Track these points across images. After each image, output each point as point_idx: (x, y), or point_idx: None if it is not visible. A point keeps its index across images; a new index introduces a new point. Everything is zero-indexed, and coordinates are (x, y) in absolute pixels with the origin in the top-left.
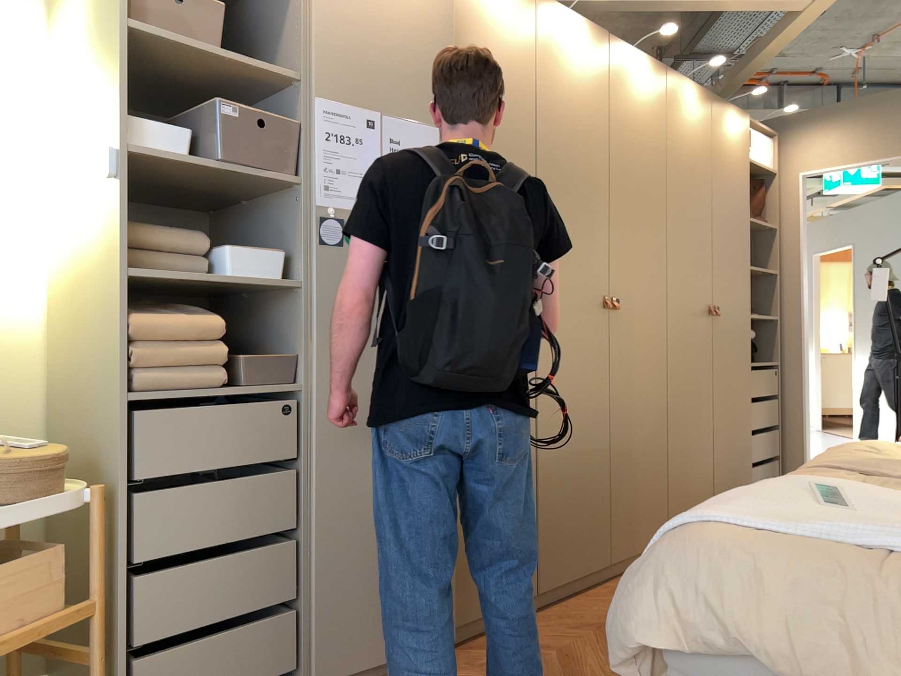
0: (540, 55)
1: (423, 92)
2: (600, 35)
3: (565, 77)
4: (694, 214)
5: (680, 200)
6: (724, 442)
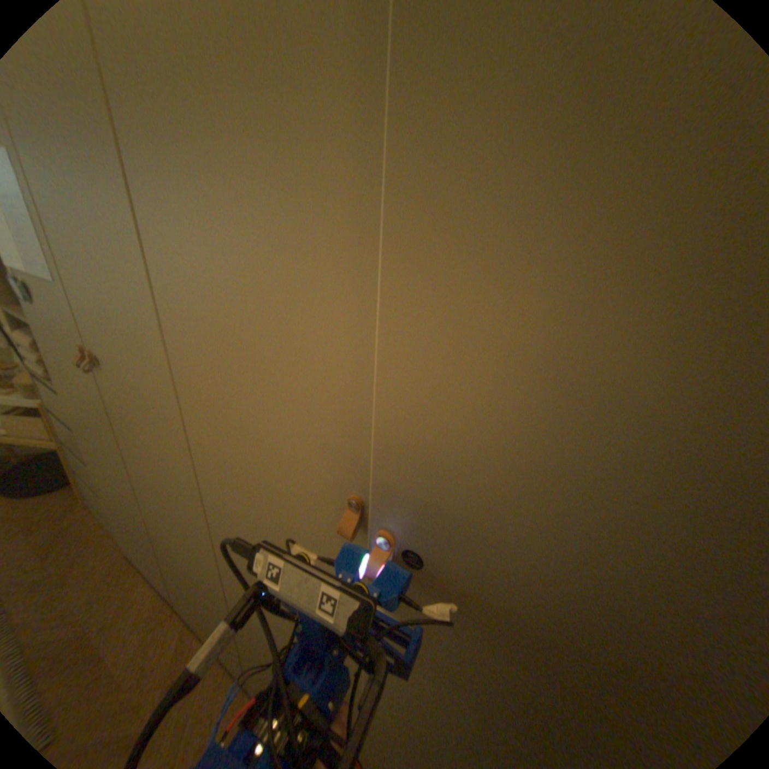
0: None
1: None
2: None
3: None
4: None
5: None
6: None
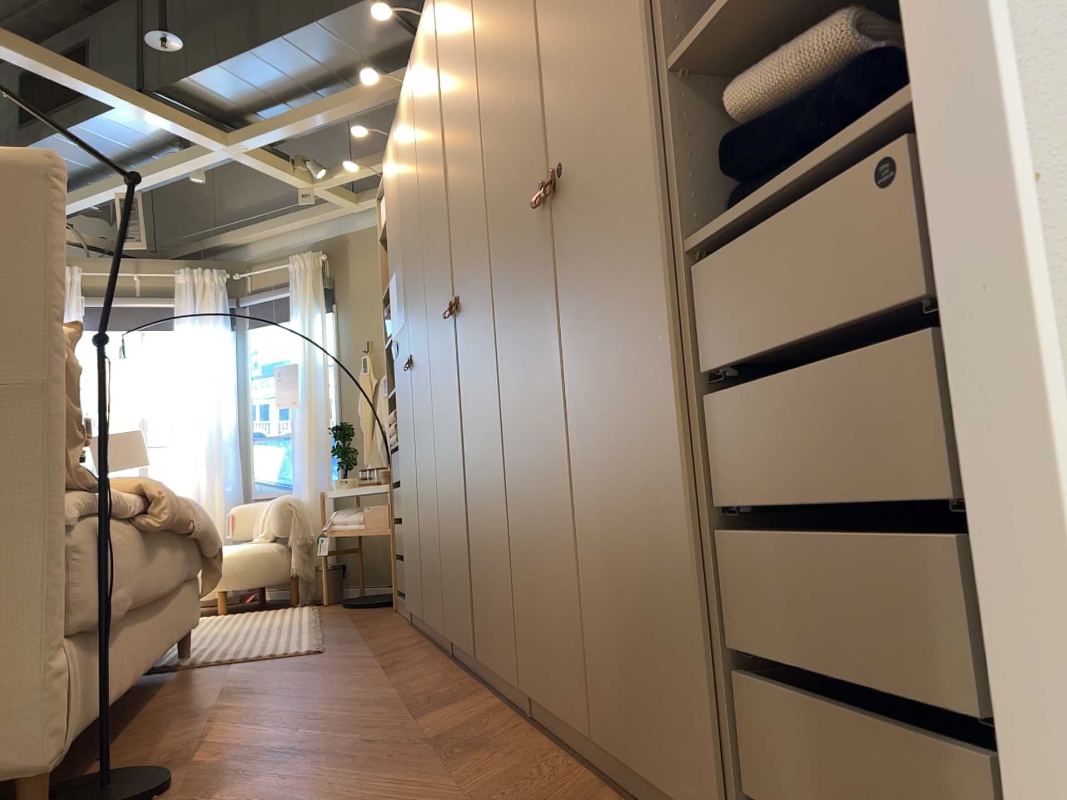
0: (417, 108)
1: (400, 232)
2: (432, 0)
3: (424, 101)
4: (512, 33)
5: (494, 48)
6: (612, 533)
